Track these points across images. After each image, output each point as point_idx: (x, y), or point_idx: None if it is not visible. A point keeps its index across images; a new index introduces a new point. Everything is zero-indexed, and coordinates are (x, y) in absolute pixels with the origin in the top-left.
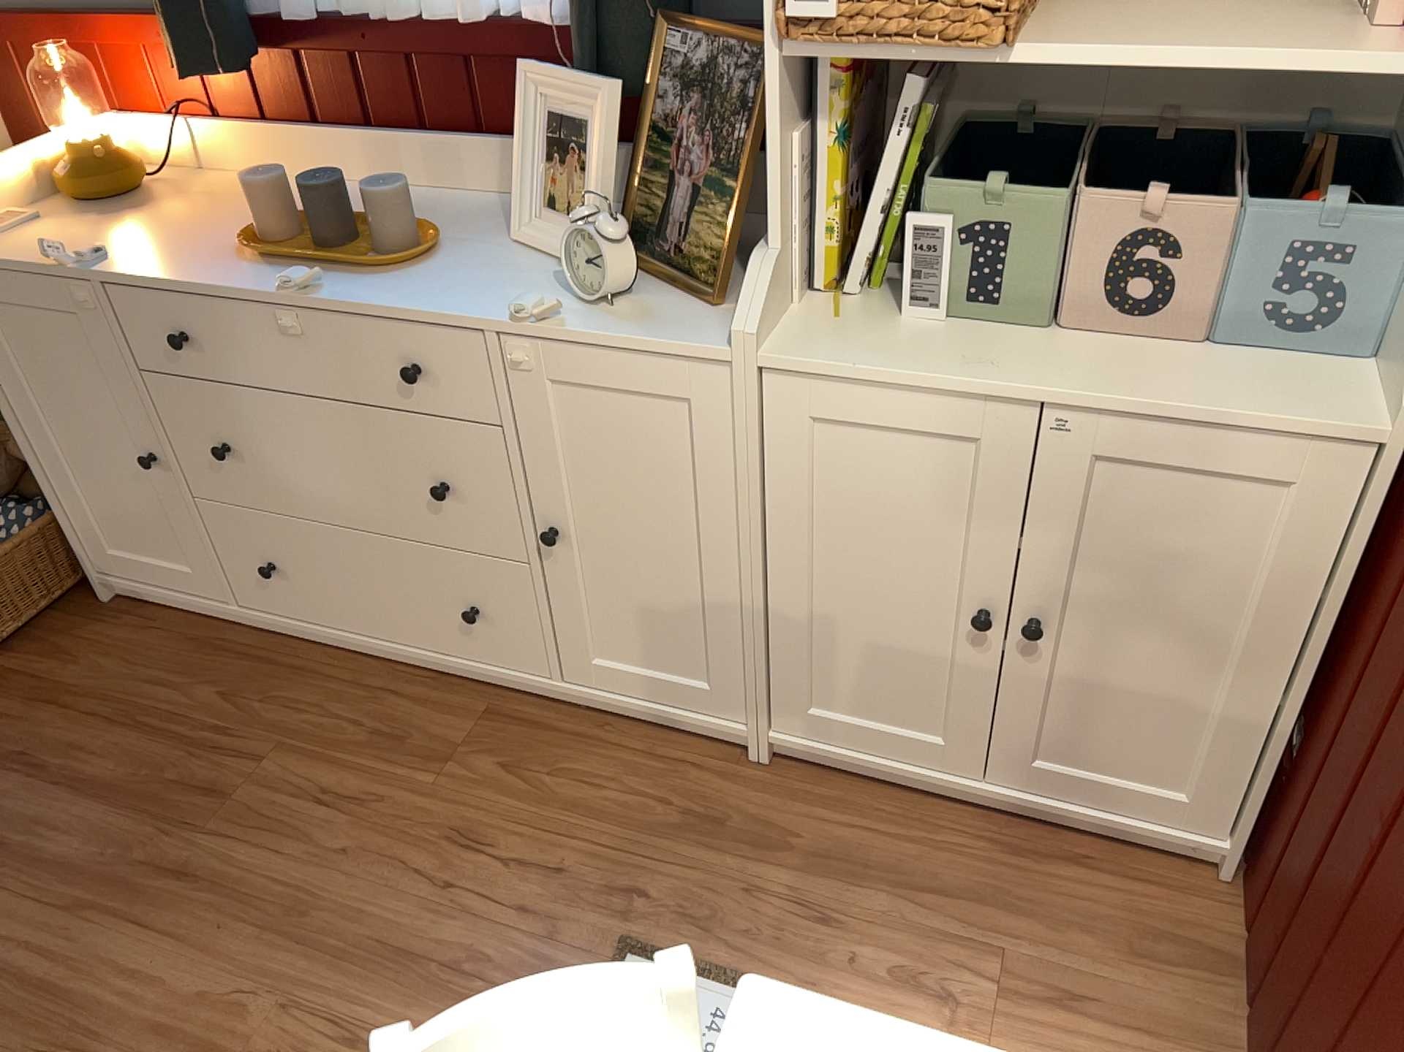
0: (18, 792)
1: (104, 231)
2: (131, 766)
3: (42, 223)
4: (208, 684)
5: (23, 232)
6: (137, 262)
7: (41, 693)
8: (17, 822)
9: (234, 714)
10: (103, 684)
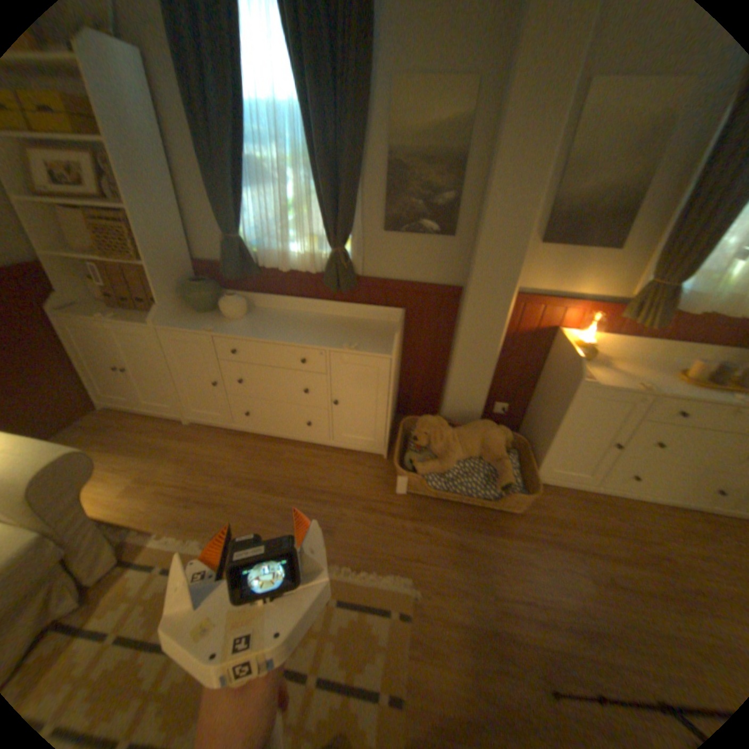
0: (604, 570)
1: (612, 371)
2: (626, 554)
3: (588, 367)
4: (607, 518)
5: (591, 371)
6: (658, 386)
7: (557, 526)
8: (620, 583)
9: (631, 529)
10: (573, 521)
